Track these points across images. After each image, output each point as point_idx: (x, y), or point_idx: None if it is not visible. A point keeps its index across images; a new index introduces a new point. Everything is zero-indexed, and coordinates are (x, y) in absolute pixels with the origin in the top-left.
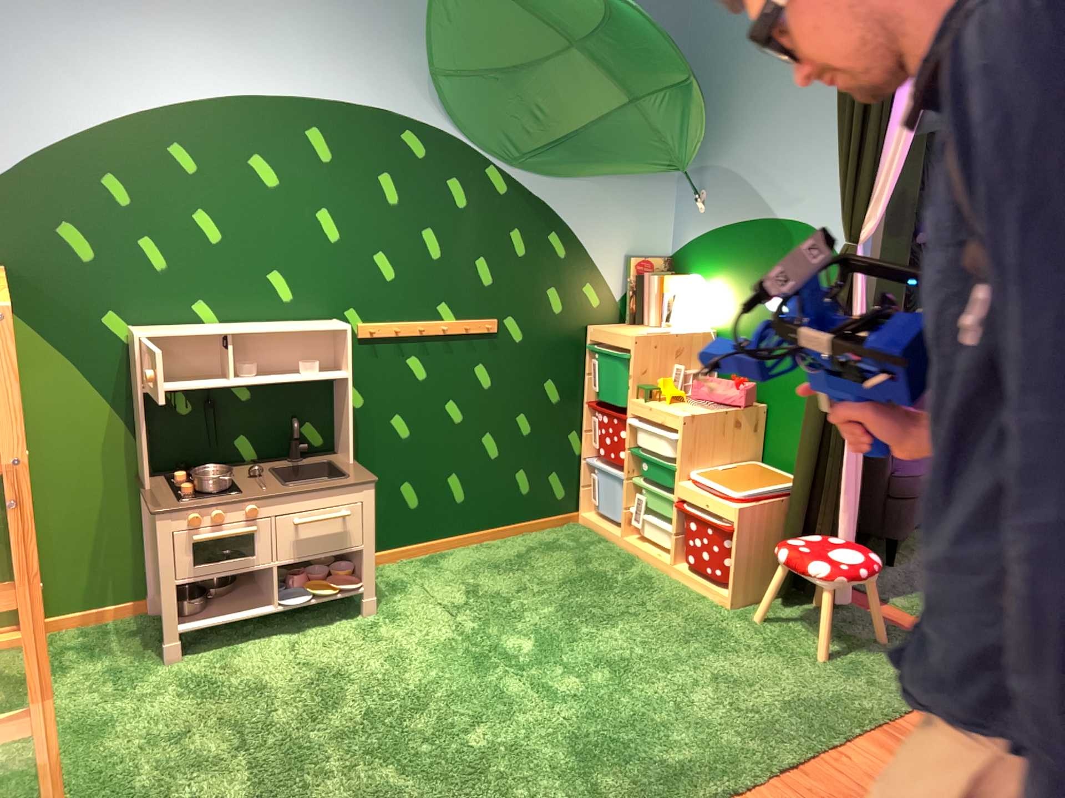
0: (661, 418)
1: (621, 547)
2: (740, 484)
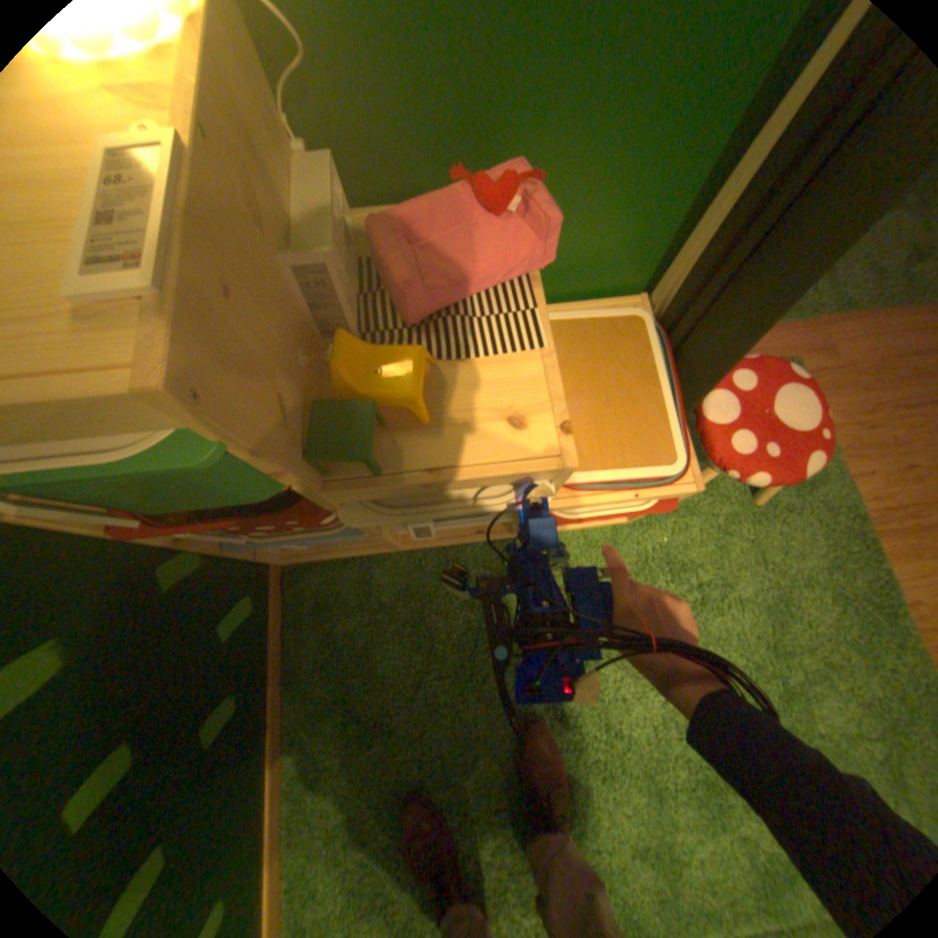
0: (489, 478)
1: (410, 551)
2: (647, 425)
